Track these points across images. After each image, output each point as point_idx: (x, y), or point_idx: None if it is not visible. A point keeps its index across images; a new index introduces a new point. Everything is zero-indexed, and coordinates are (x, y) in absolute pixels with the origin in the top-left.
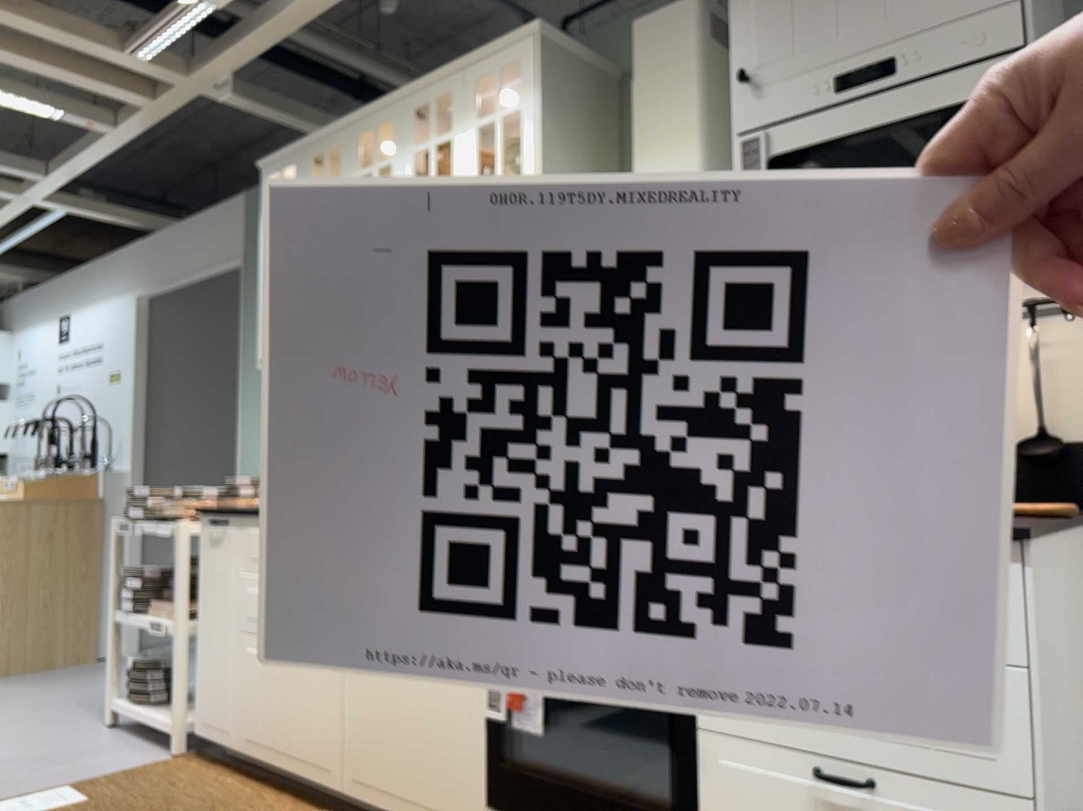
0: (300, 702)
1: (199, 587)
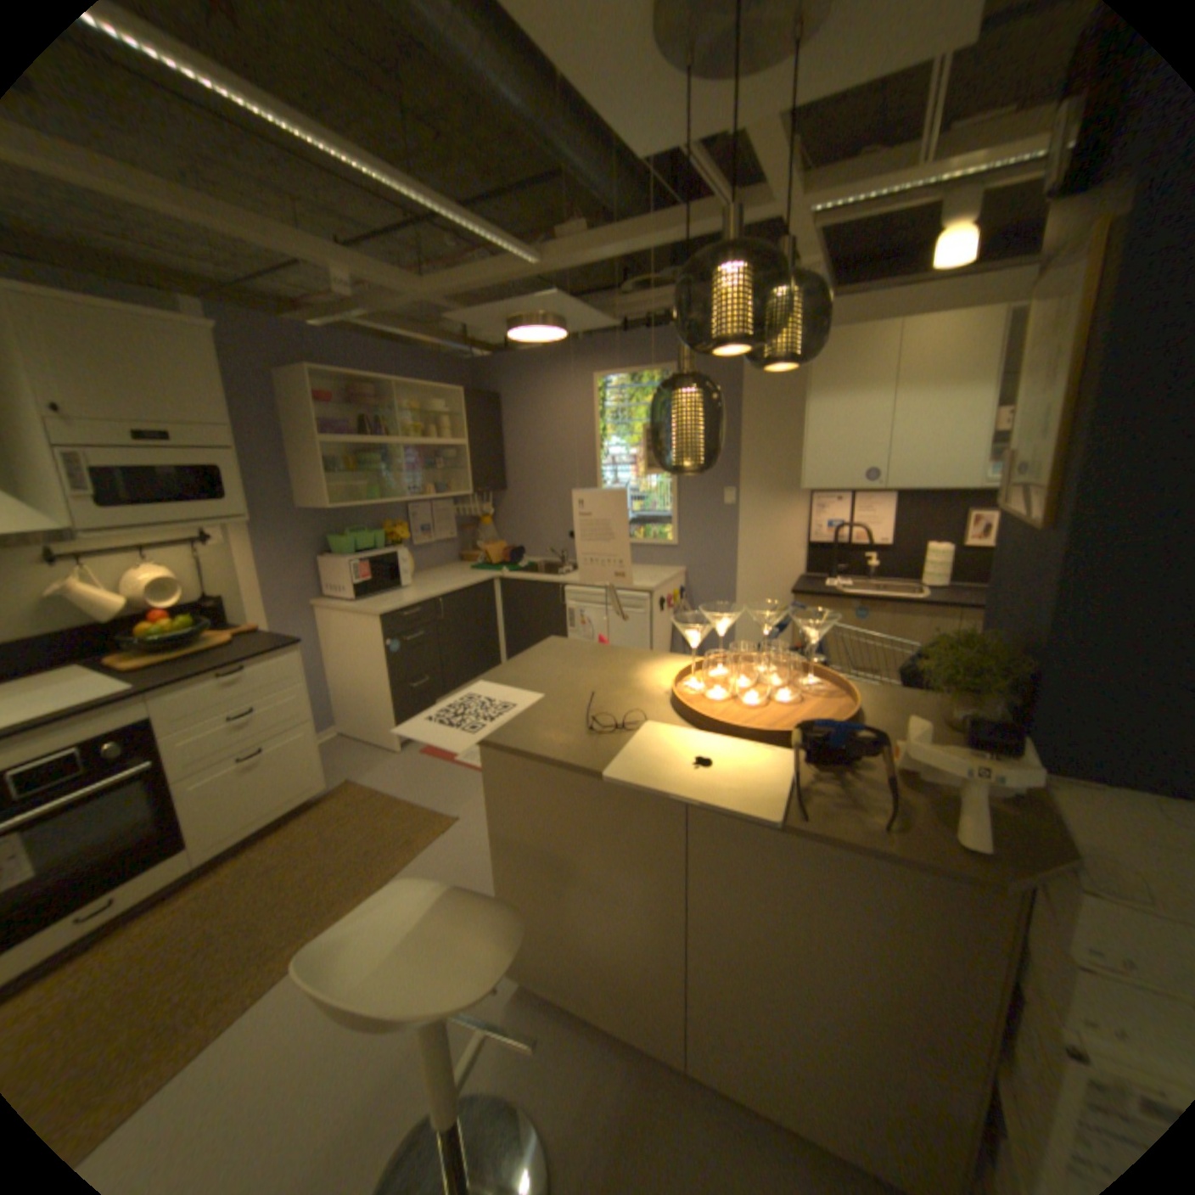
0: None
1: None
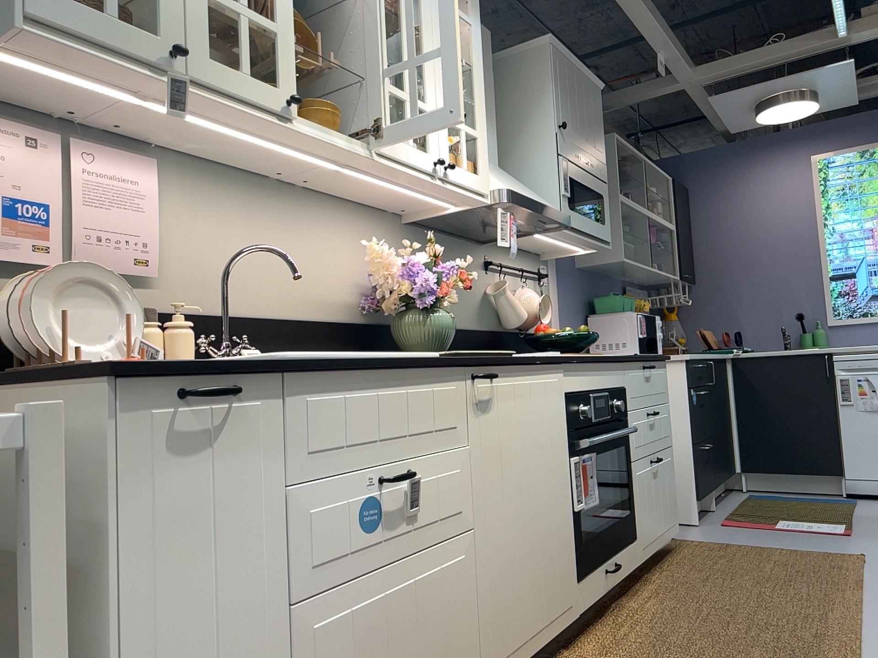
0: (426, 631)
1: (109, 581)
